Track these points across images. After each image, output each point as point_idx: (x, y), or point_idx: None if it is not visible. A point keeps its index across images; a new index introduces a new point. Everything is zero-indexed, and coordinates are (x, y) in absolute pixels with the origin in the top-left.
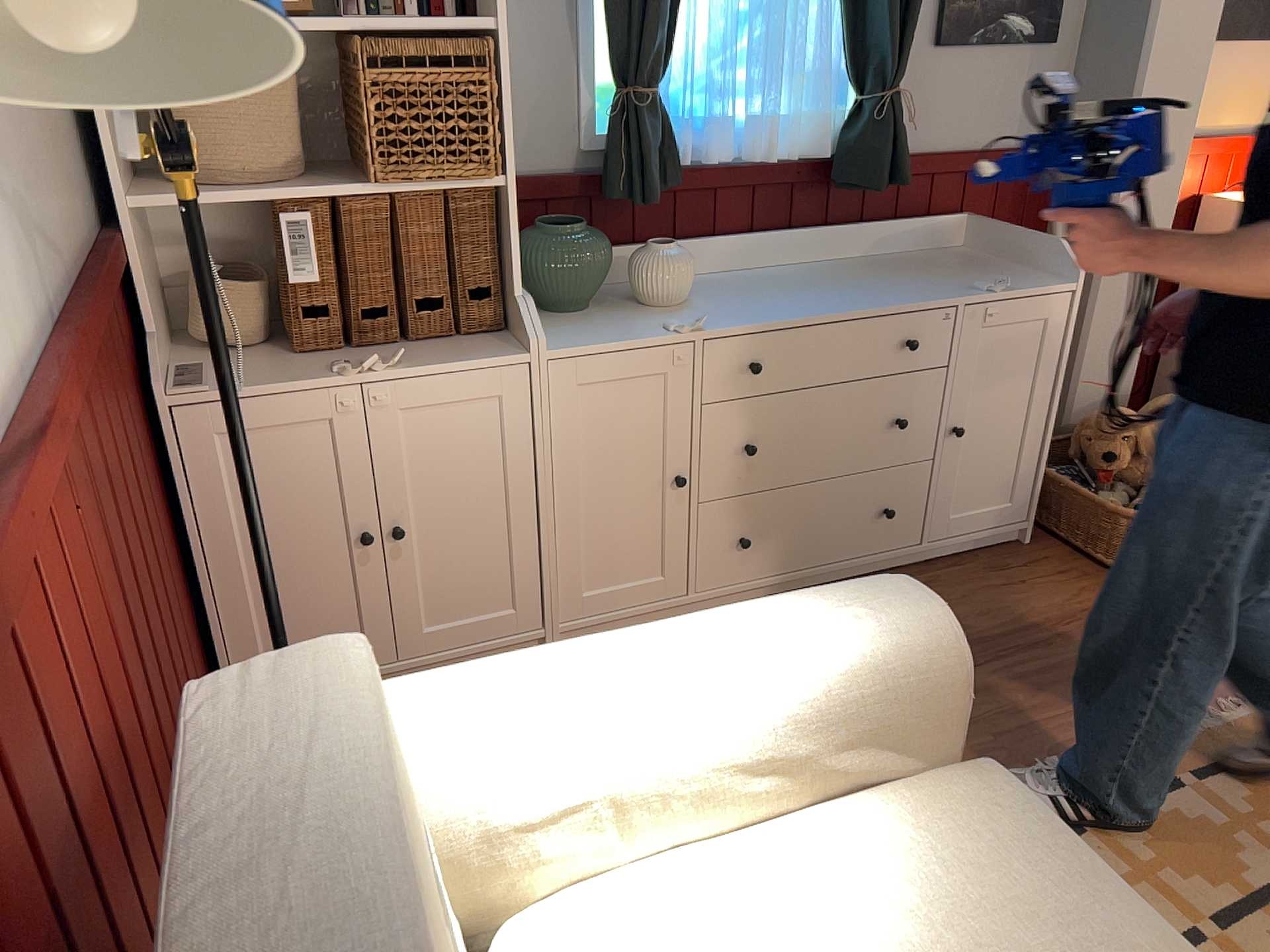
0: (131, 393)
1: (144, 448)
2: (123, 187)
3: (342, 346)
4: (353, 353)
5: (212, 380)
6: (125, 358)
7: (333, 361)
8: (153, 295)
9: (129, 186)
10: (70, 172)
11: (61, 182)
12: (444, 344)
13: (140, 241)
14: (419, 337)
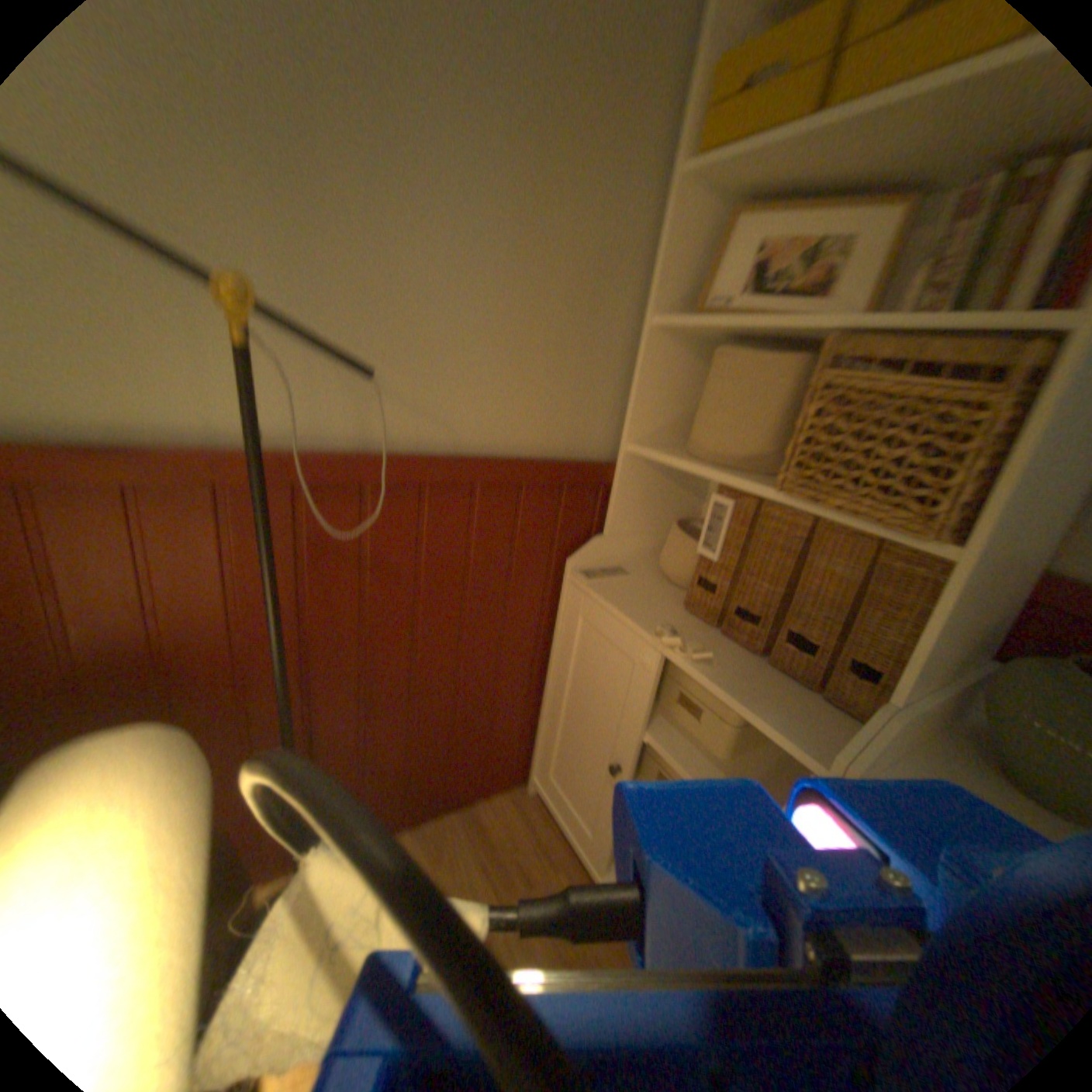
0: (538, 551)
1: (531, 588)
2: (636, 433)
3: (721, 625)
4: (717, 635)
5: (611, 582)
6: (553, 531)
7: (688, 627)
8: (636, 514)
9: (656, 438)
10: (573, 401)
11: (534, 397)
12: (796, 690)
13: (639, 475)
14: (786, 667)
